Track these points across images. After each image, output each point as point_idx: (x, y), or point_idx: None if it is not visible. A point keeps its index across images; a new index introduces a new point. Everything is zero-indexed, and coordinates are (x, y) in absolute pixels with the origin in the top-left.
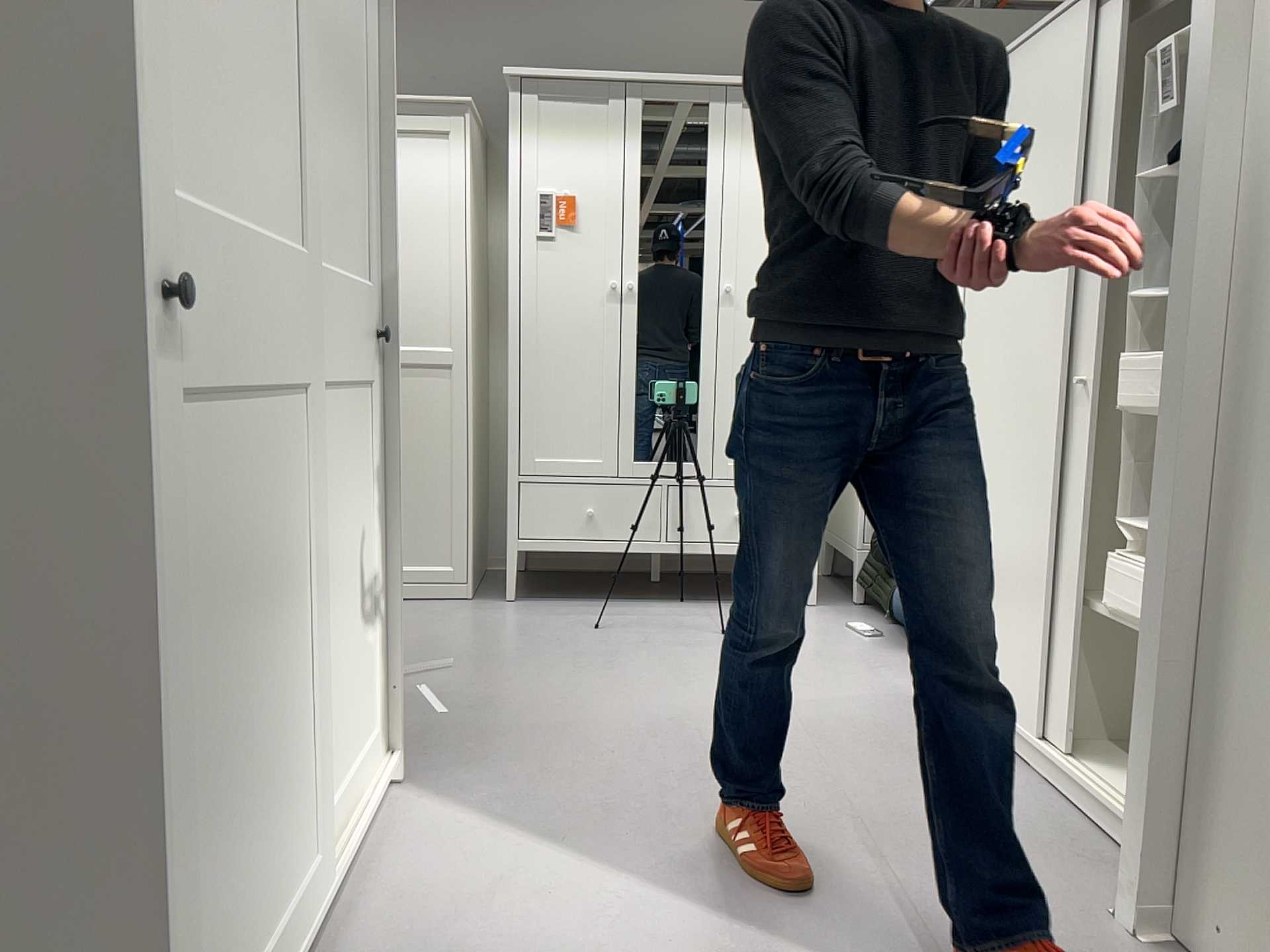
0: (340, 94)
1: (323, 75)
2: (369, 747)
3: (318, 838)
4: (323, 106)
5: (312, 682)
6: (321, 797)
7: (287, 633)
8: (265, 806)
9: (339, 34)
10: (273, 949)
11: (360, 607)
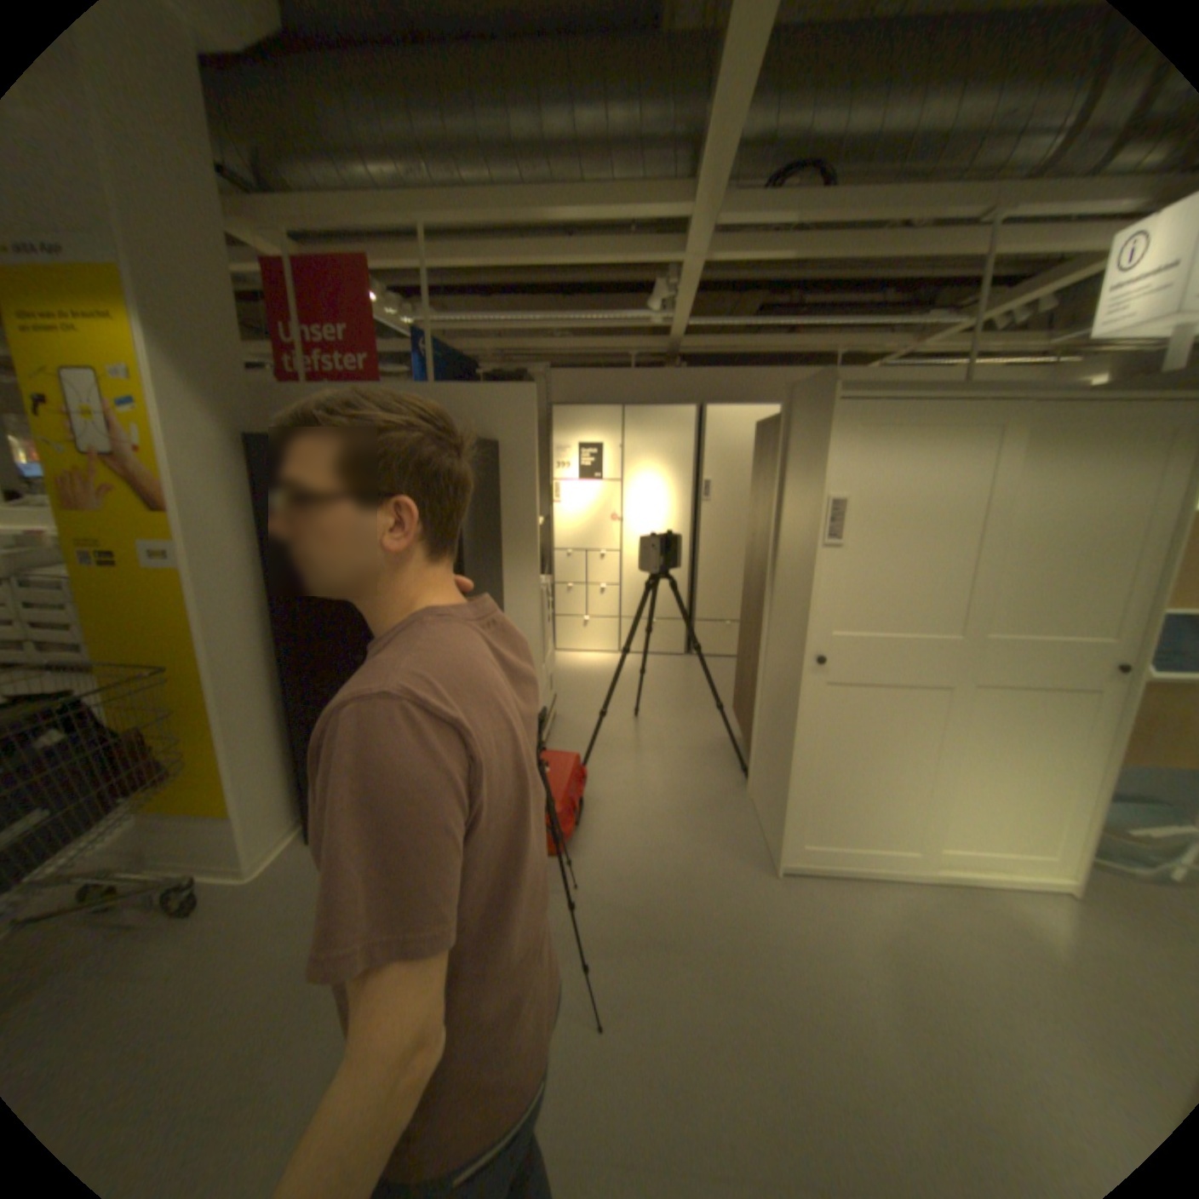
0: (1090, 551)
1: (1056, 550)
2: (1045, 862)
3: (928, 850)
4: (1053, 564)
5: (938, 794)
6: (960, 846)
7: (917, 769)
8: (880, 813)
9: (1097, 521)
10: (873, 856)
11: (1051, 795)
